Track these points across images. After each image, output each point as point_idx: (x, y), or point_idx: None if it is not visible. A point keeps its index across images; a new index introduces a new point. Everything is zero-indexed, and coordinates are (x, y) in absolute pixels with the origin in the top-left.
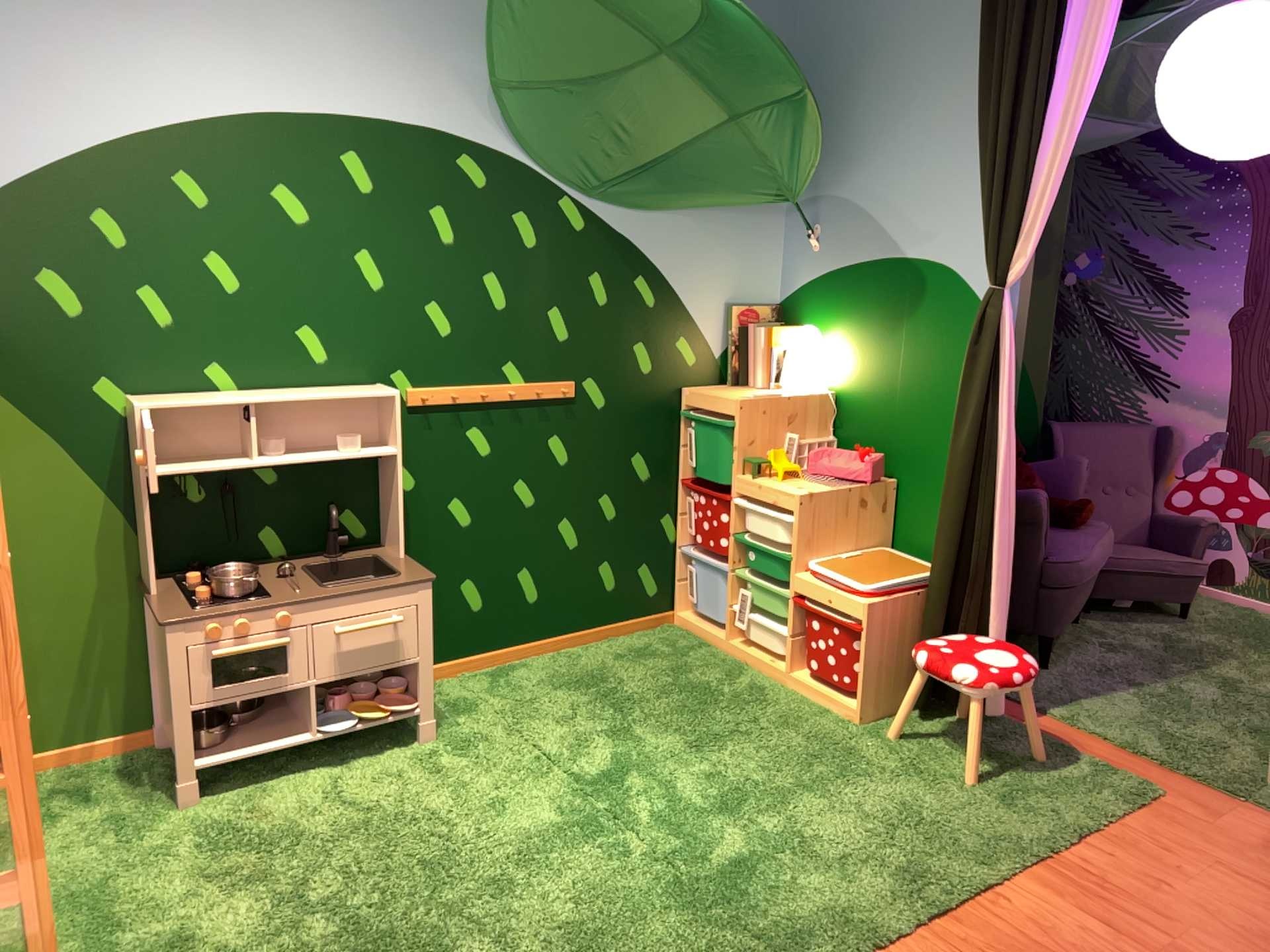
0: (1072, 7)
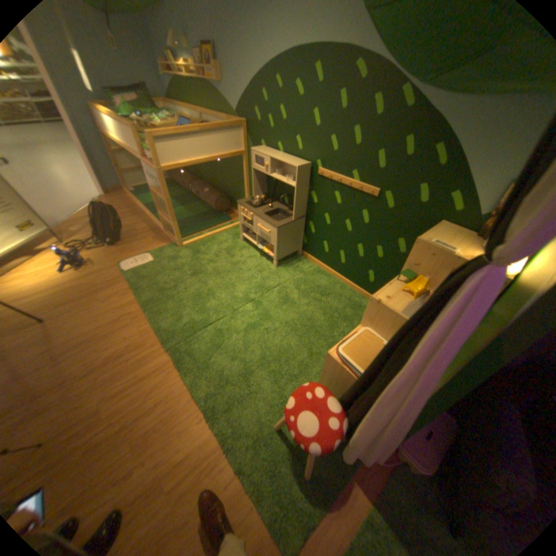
0: None
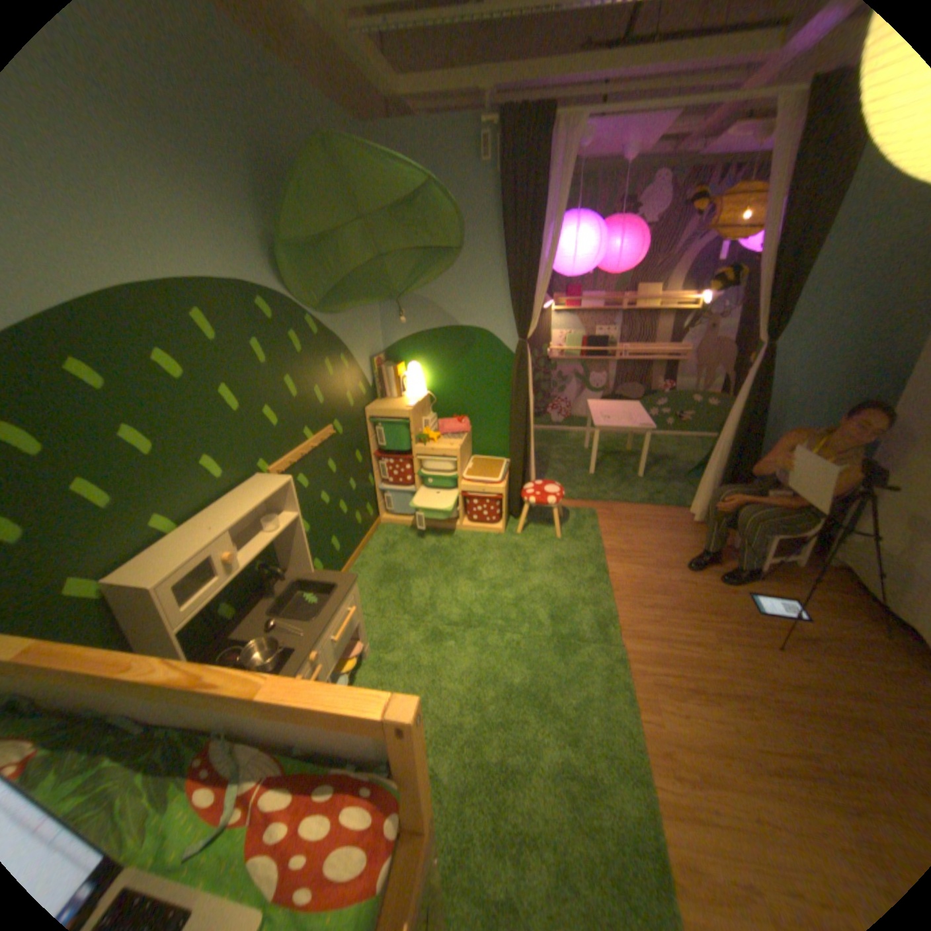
0: (543, 212)
